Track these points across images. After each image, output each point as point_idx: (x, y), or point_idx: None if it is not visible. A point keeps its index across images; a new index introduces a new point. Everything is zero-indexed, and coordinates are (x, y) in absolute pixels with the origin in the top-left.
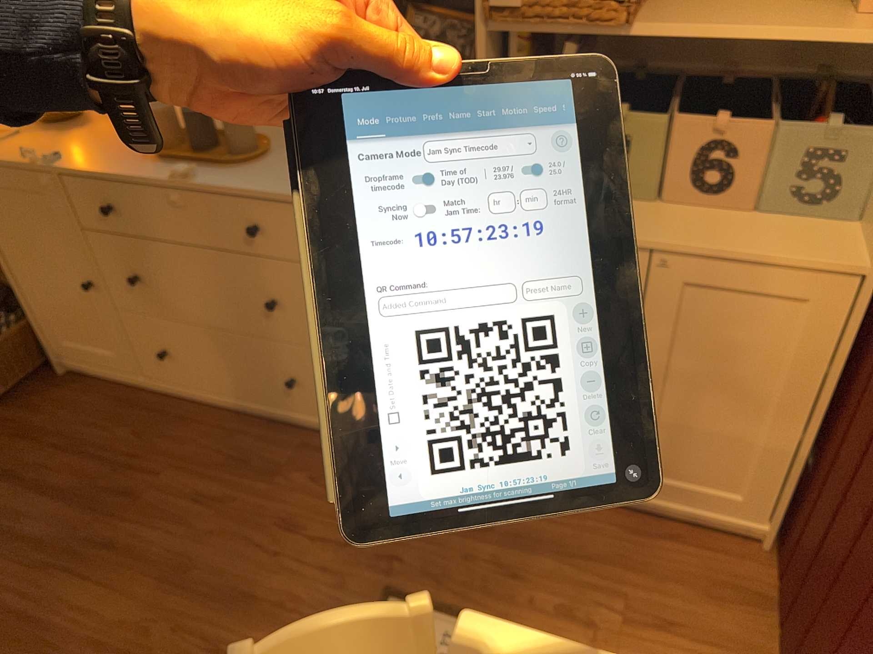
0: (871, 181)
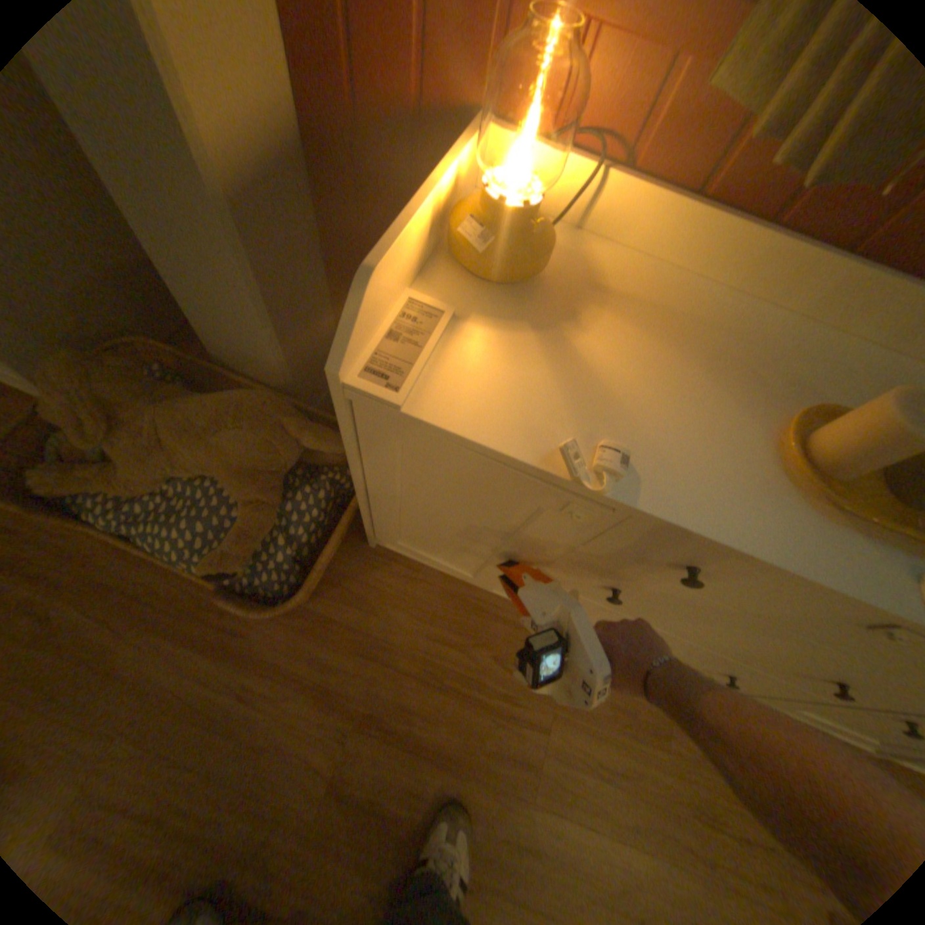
0: None
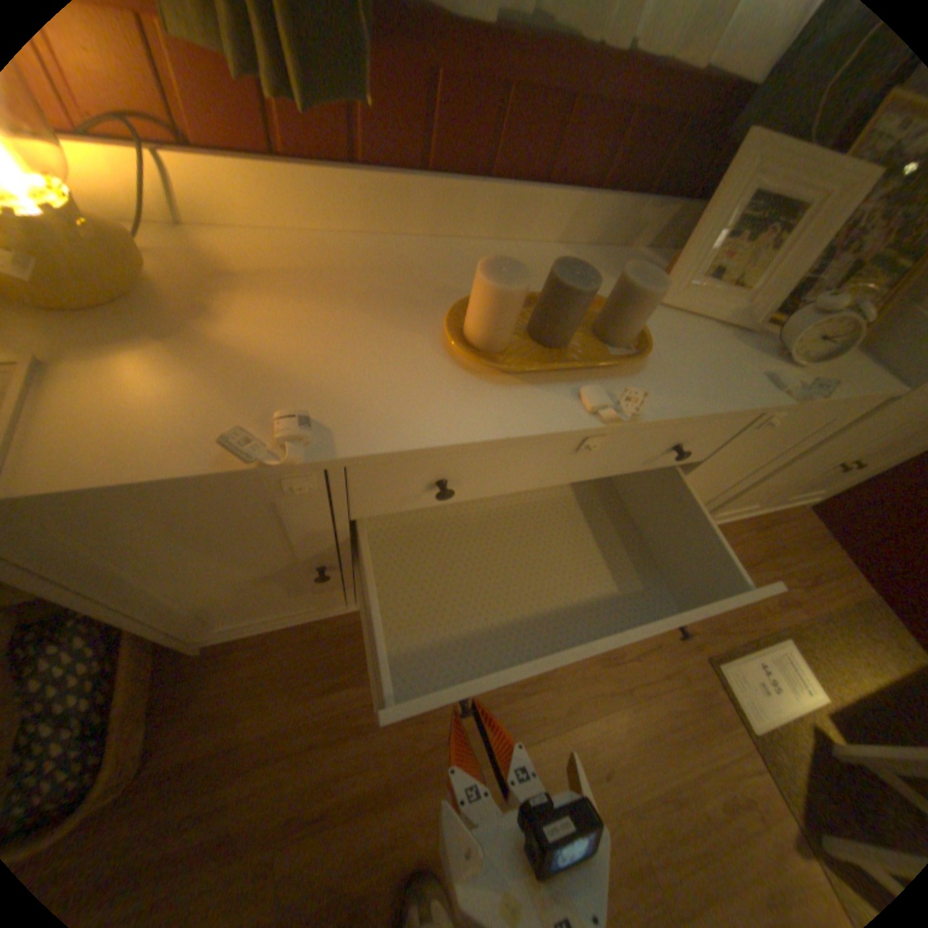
0: None
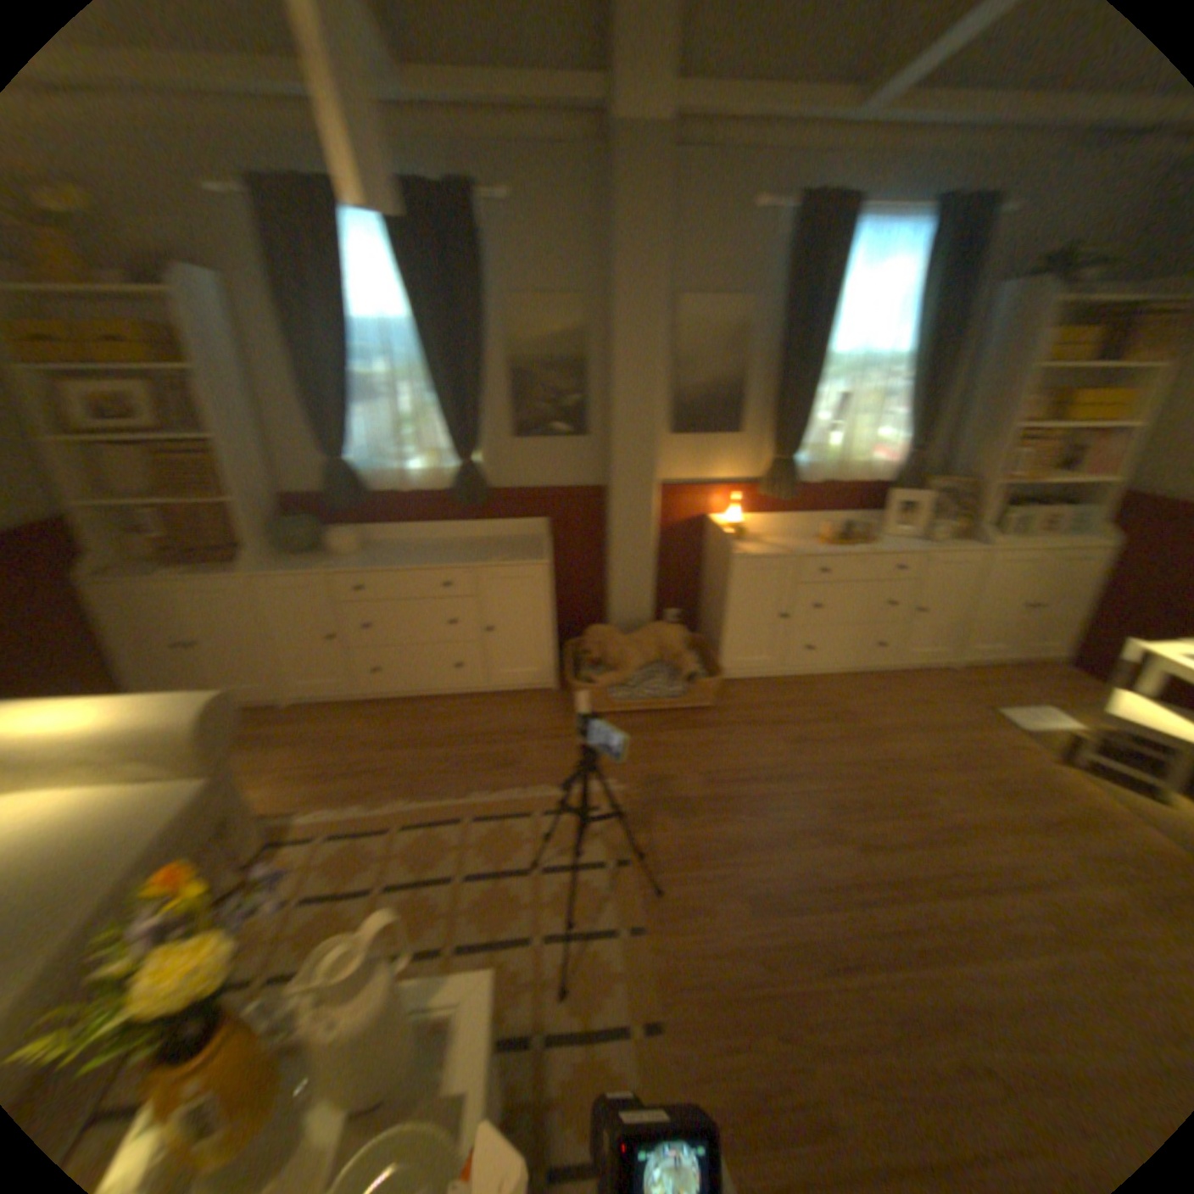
0: (1097, 521)
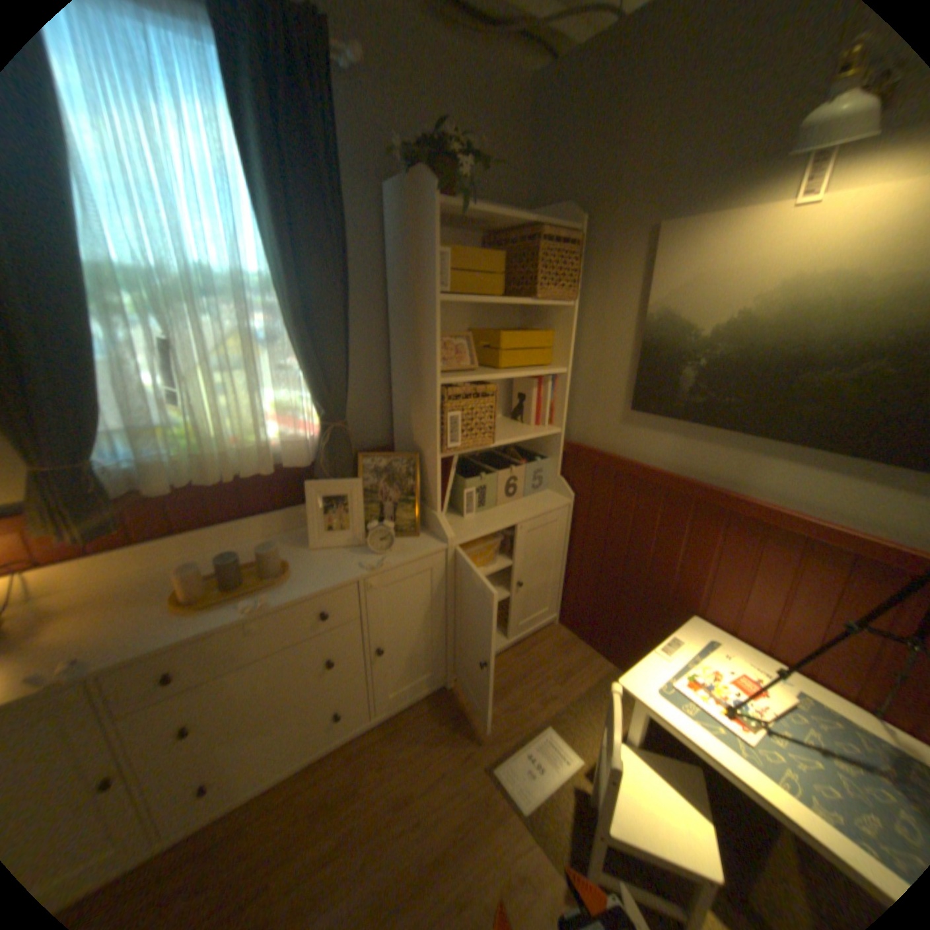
0: (550, 475)
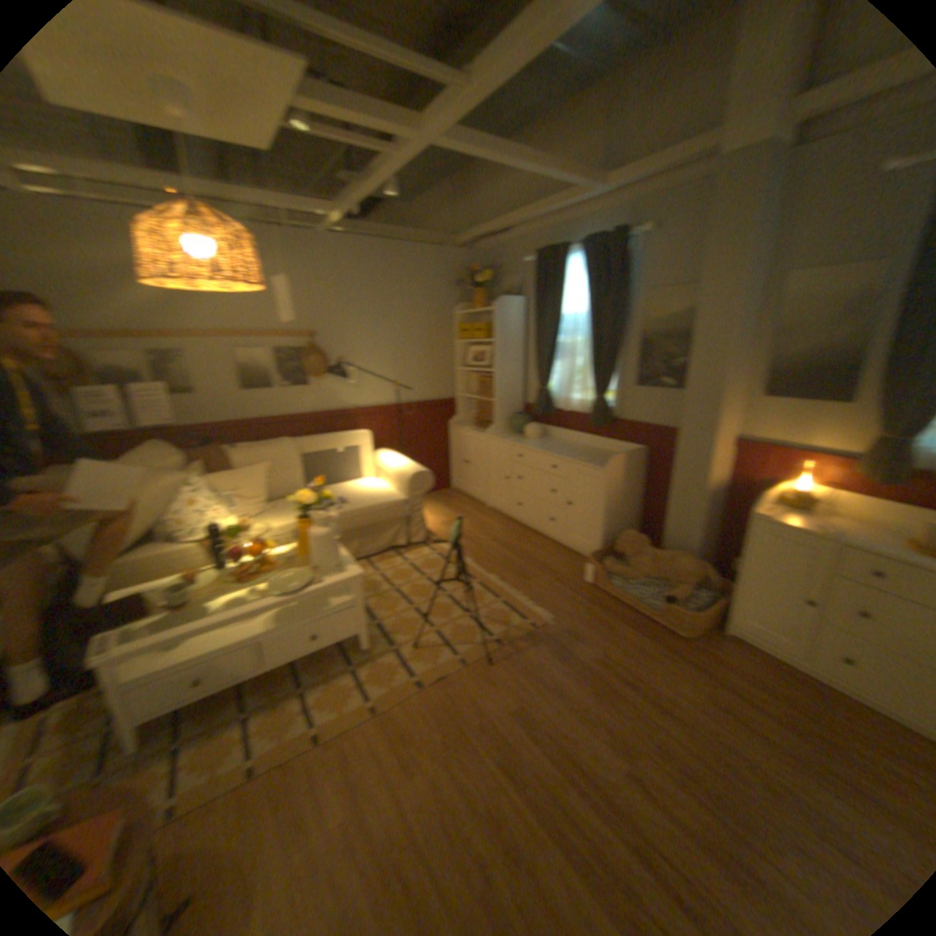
0: None
